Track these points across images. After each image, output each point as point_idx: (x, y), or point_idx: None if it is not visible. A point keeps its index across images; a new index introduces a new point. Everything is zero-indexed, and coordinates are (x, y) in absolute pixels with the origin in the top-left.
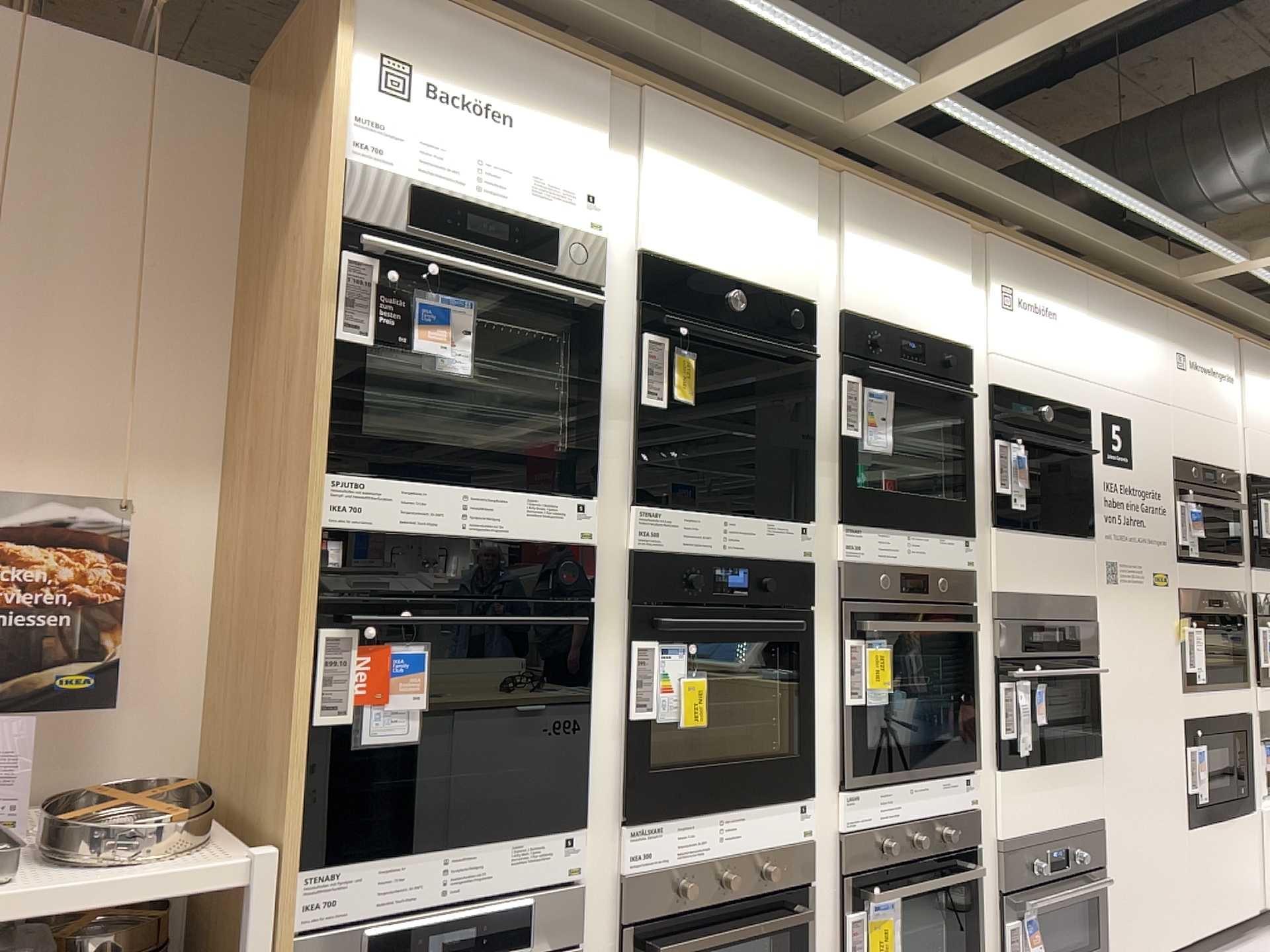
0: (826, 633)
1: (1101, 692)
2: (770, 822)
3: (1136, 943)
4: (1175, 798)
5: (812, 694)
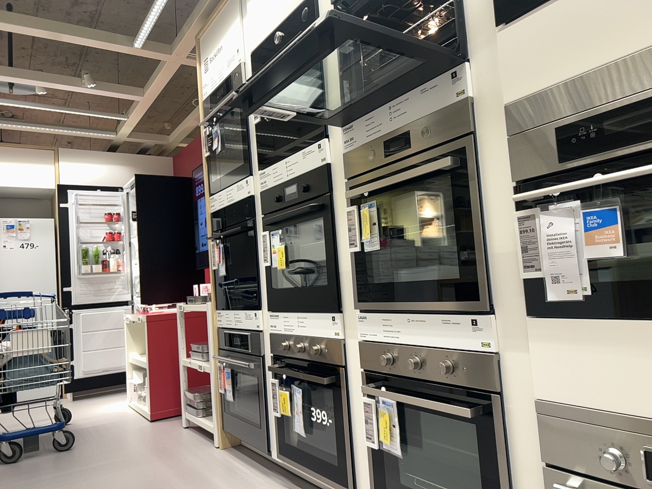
0: (343, 206)
1: None
2: (318, 324)
3: None
4: None
5: (331, 247)
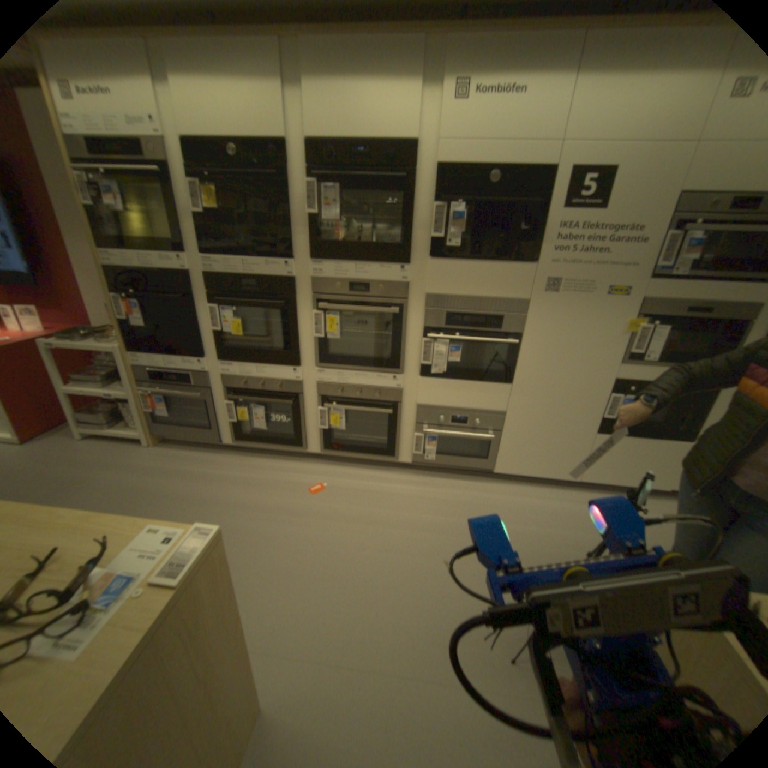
0: (306, 309)
1: (521, 355)
2: (279, 372)
3: (523, 469)
4: (588, 418)
5: (296, 332)
